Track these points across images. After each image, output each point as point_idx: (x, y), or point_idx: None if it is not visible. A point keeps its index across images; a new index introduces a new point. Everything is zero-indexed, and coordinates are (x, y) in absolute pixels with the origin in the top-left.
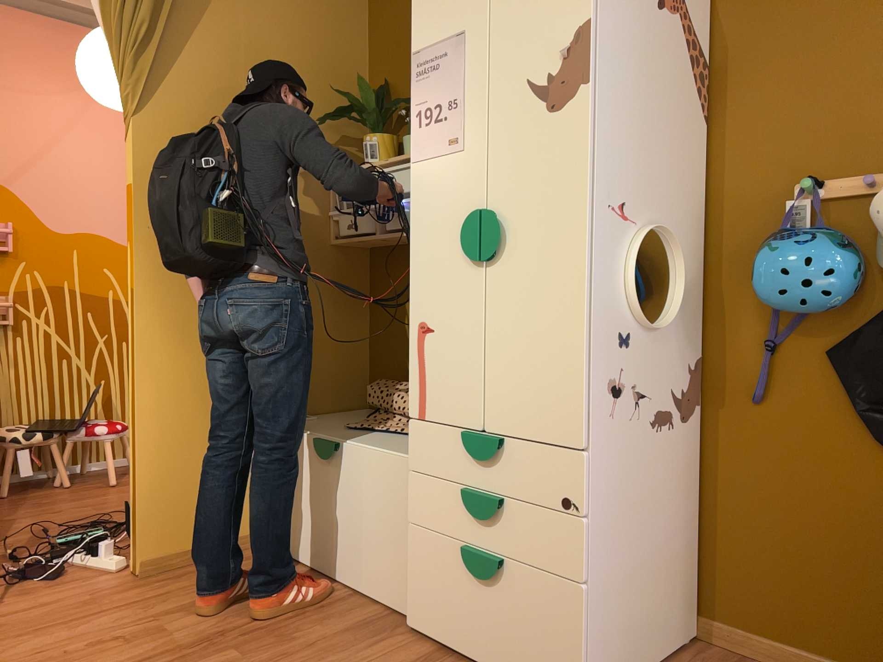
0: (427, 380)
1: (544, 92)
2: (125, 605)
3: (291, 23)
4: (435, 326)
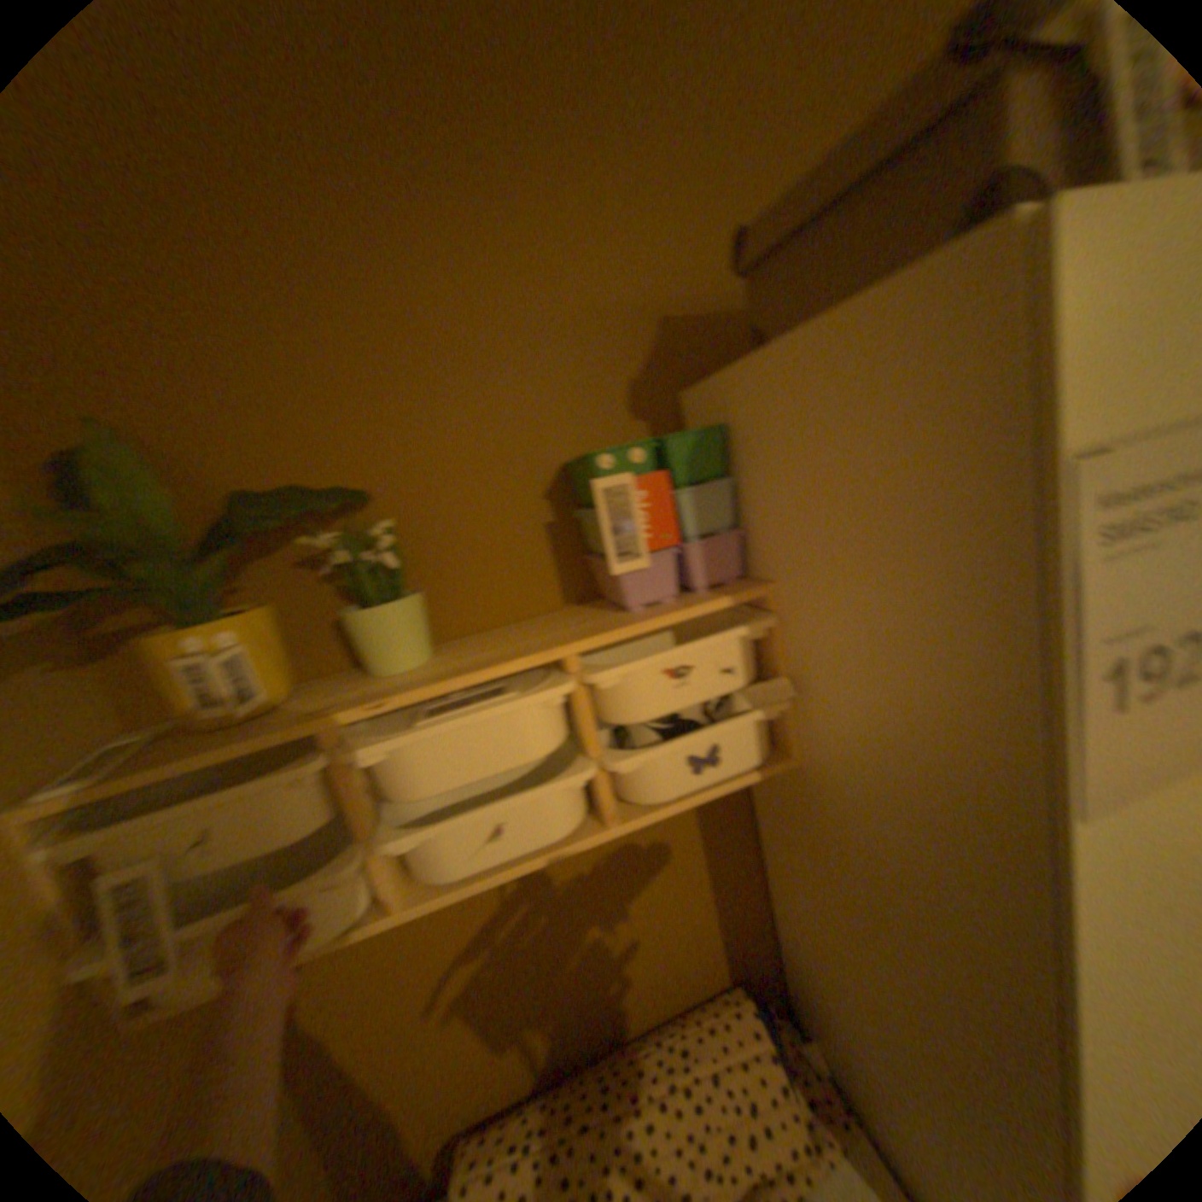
0: None
1: None
2: None
3: None
4: None
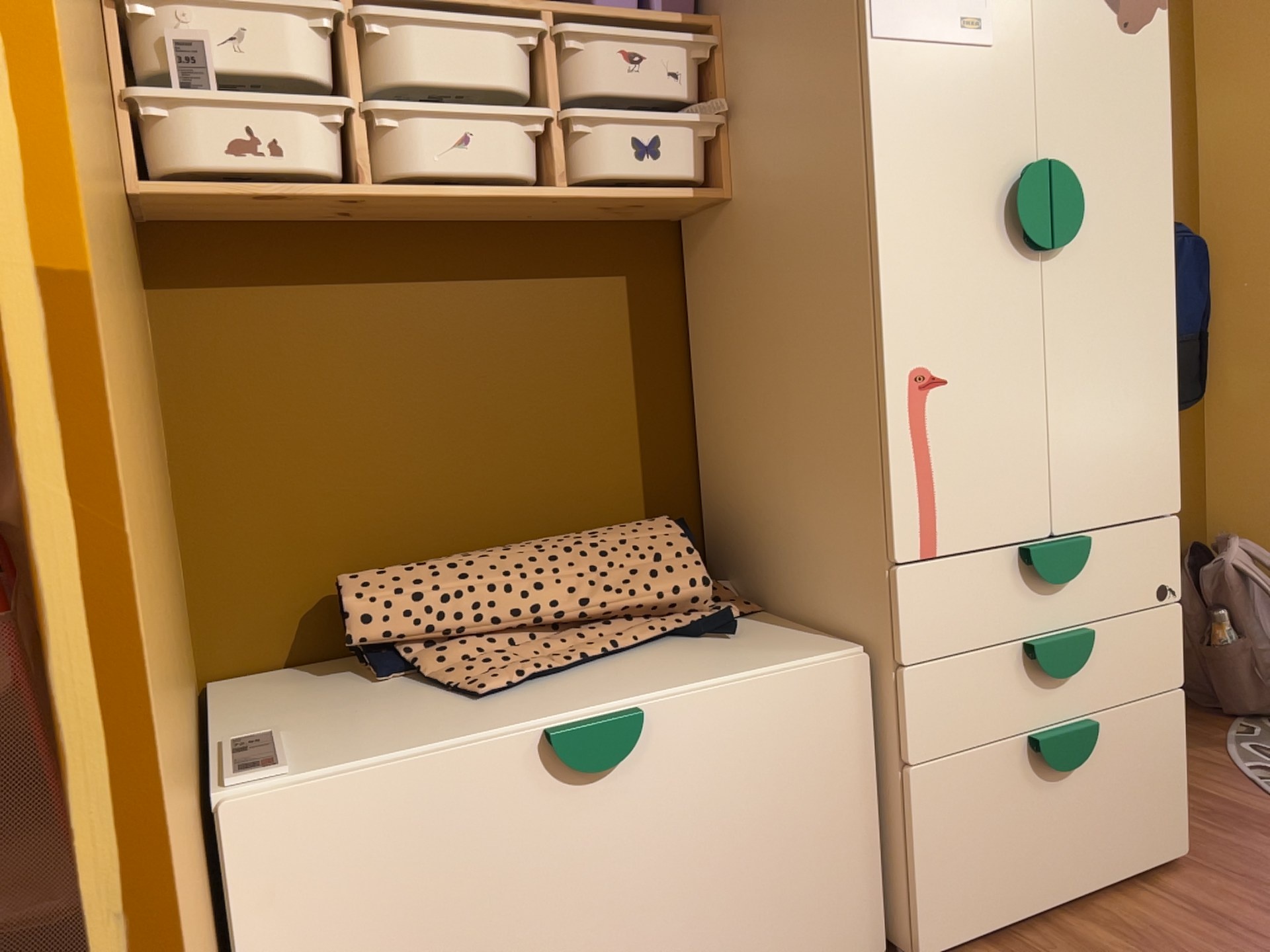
0: (940, 479)
1: None
2: None
3: None
4: (952, 373)
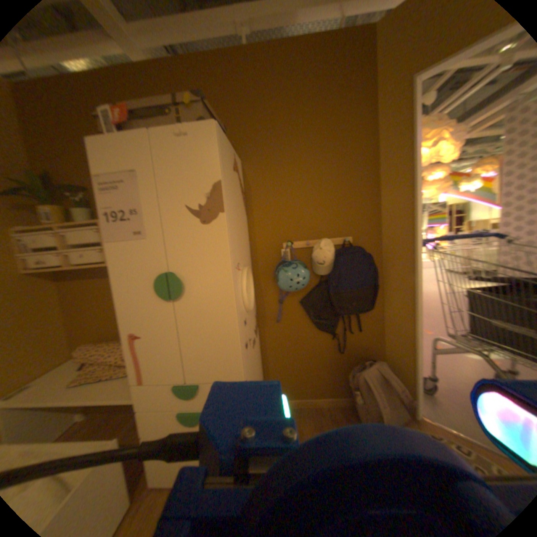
0: (139, 364)
1: (196, 213)
2: None
3: None
4: (140, 335)
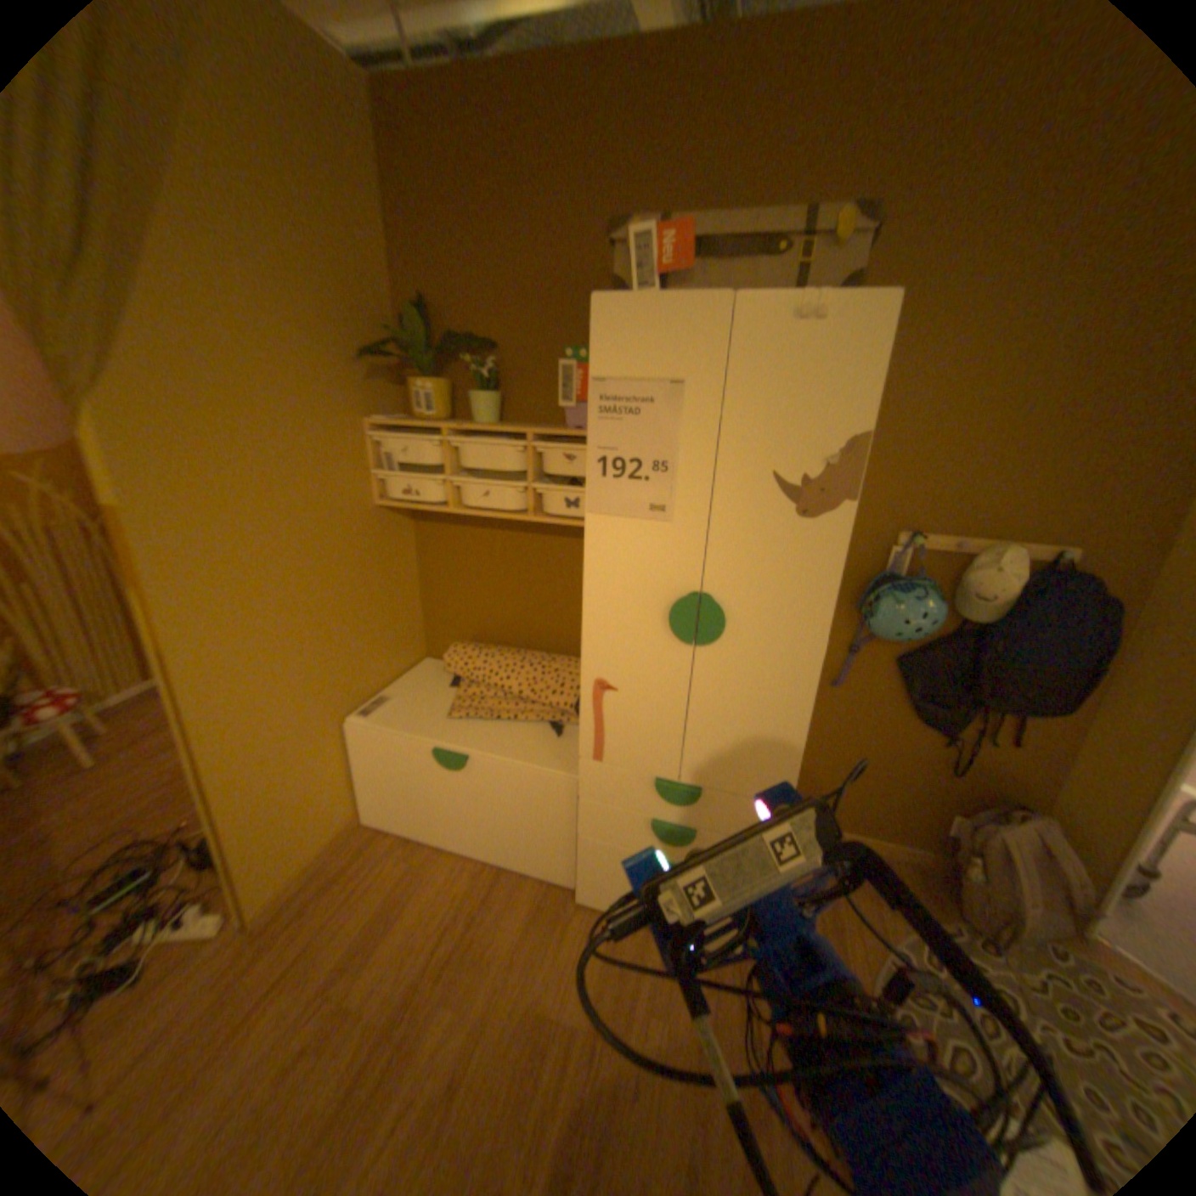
0: (607, 731)
1: (794, 493)
2: (274, 990)
3: (287, 201)
4: (620, 687)
